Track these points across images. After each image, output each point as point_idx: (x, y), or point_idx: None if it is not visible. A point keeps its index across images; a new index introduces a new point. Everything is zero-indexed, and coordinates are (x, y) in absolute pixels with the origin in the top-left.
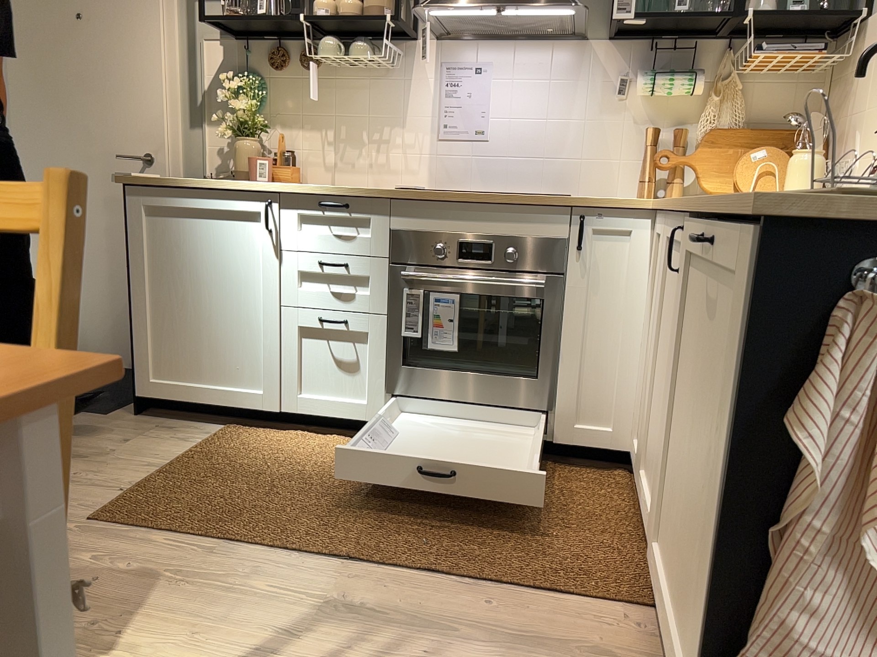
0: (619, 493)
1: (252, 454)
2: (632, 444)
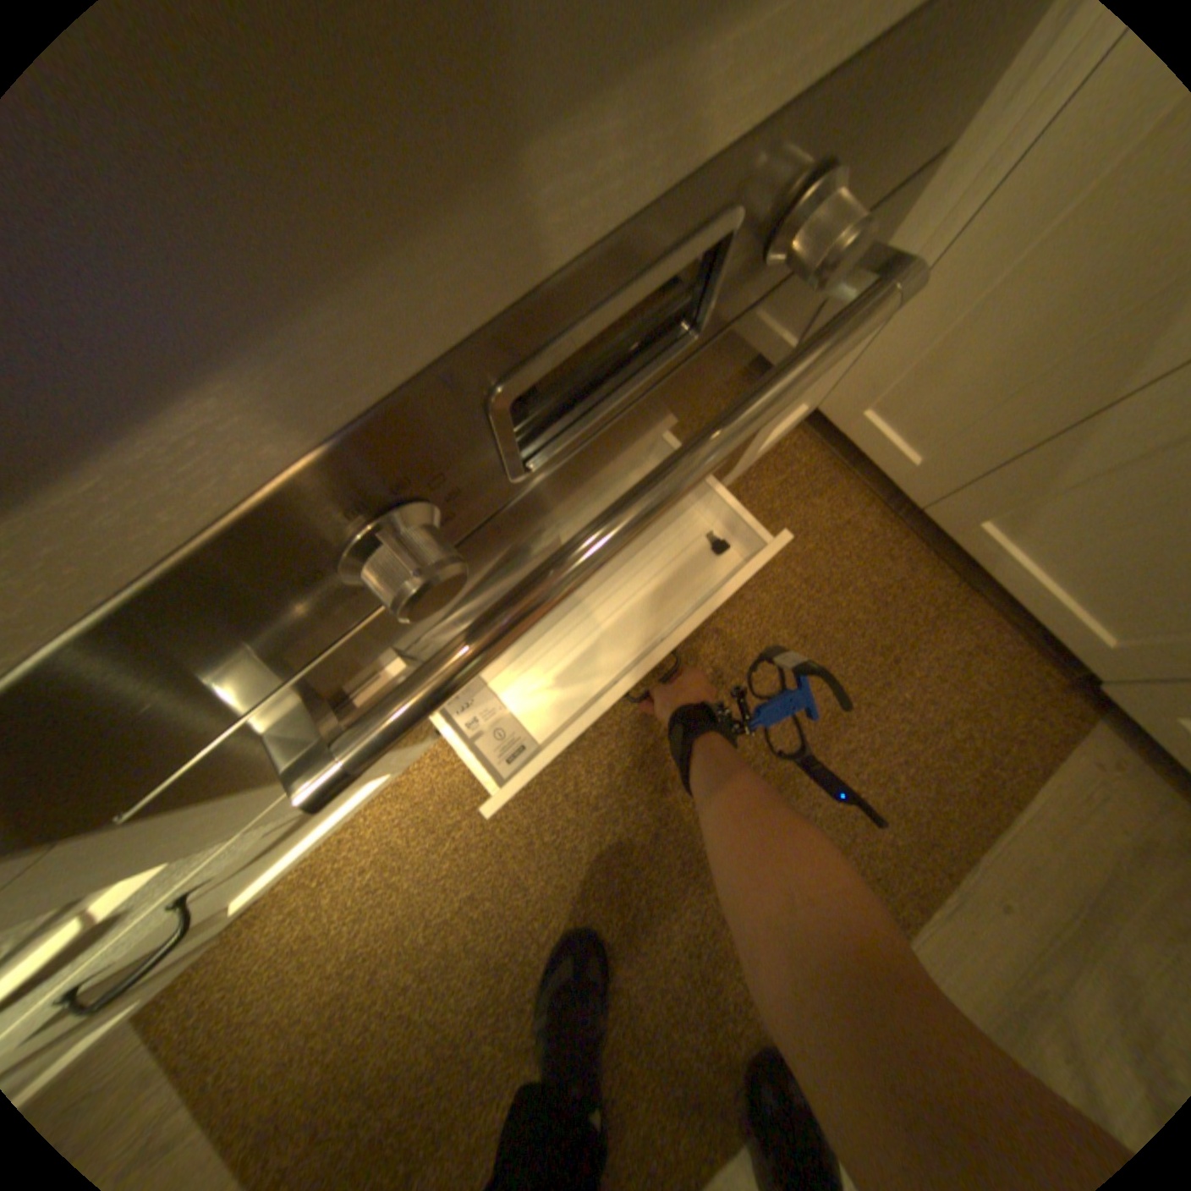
0: (839, 491)
1: (343, 1040)
2: (851, 408)
